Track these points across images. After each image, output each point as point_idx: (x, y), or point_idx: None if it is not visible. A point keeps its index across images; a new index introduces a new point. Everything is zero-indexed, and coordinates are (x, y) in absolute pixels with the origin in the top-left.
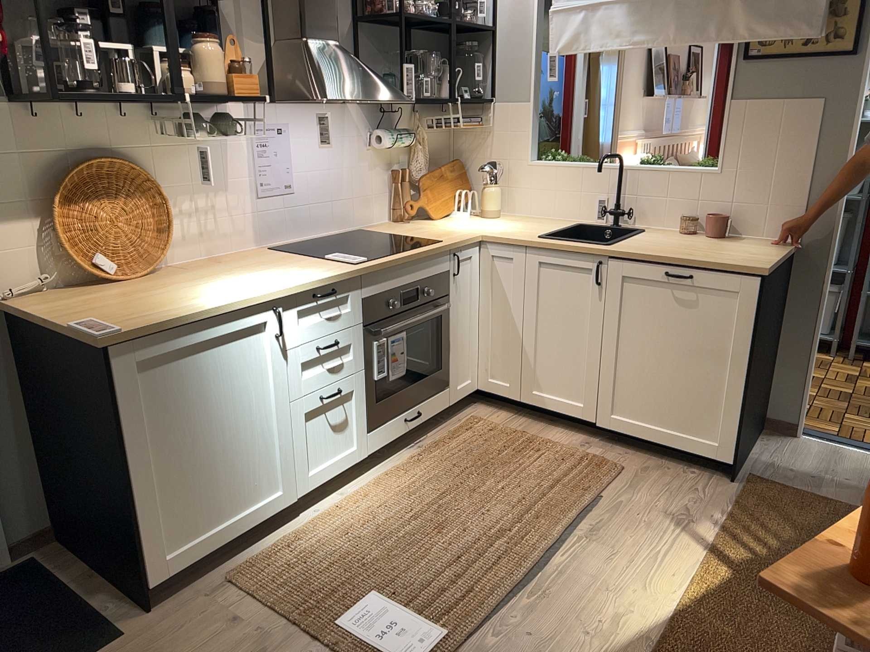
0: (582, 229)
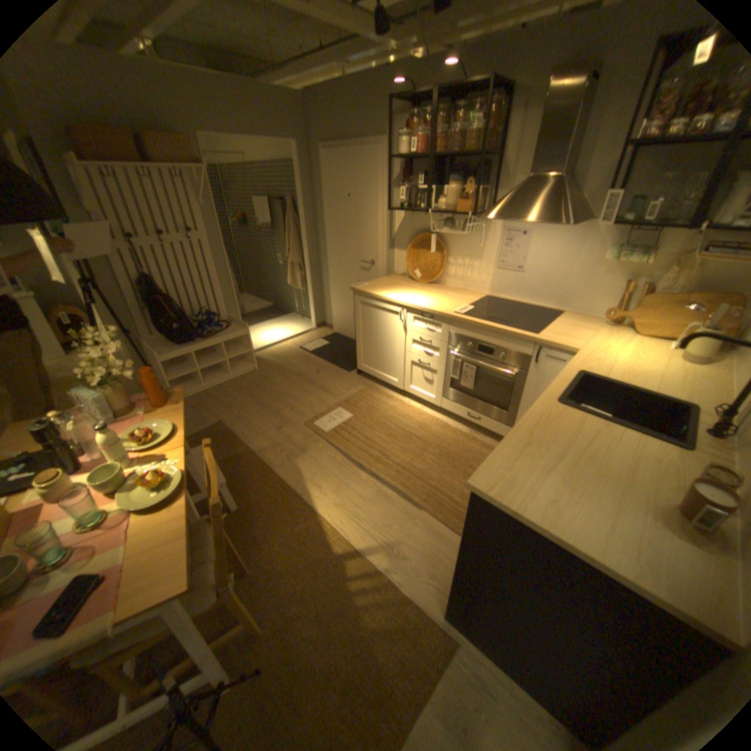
0: (686, 412)
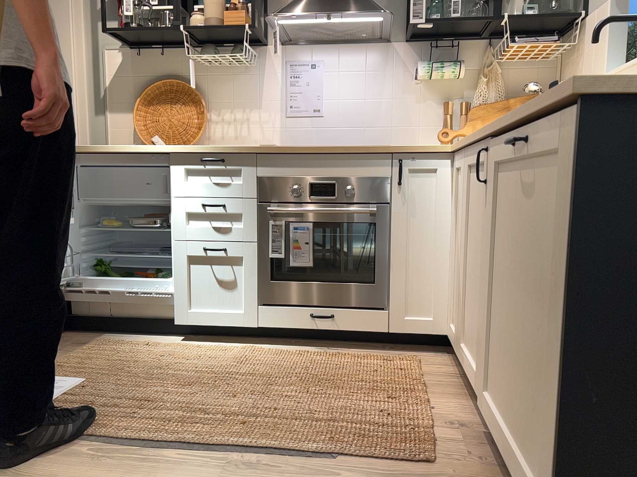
0: None
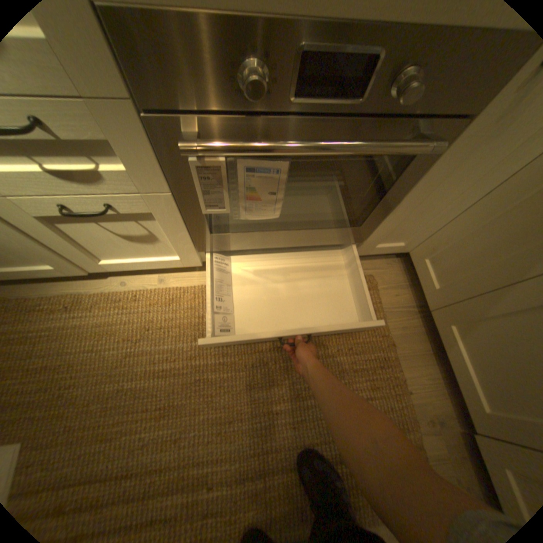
0: None
